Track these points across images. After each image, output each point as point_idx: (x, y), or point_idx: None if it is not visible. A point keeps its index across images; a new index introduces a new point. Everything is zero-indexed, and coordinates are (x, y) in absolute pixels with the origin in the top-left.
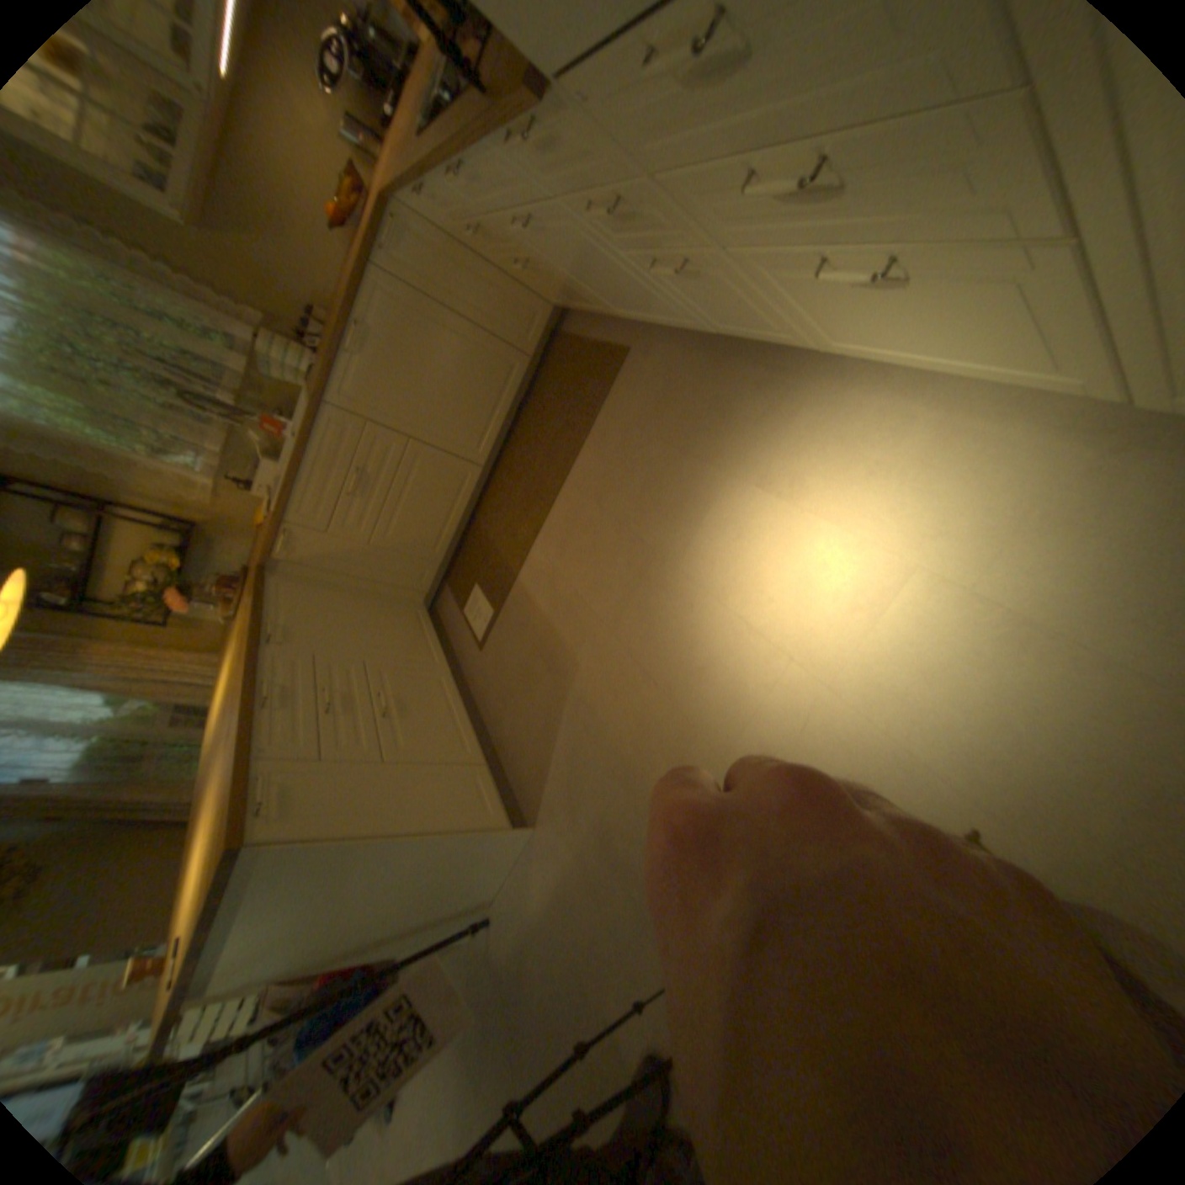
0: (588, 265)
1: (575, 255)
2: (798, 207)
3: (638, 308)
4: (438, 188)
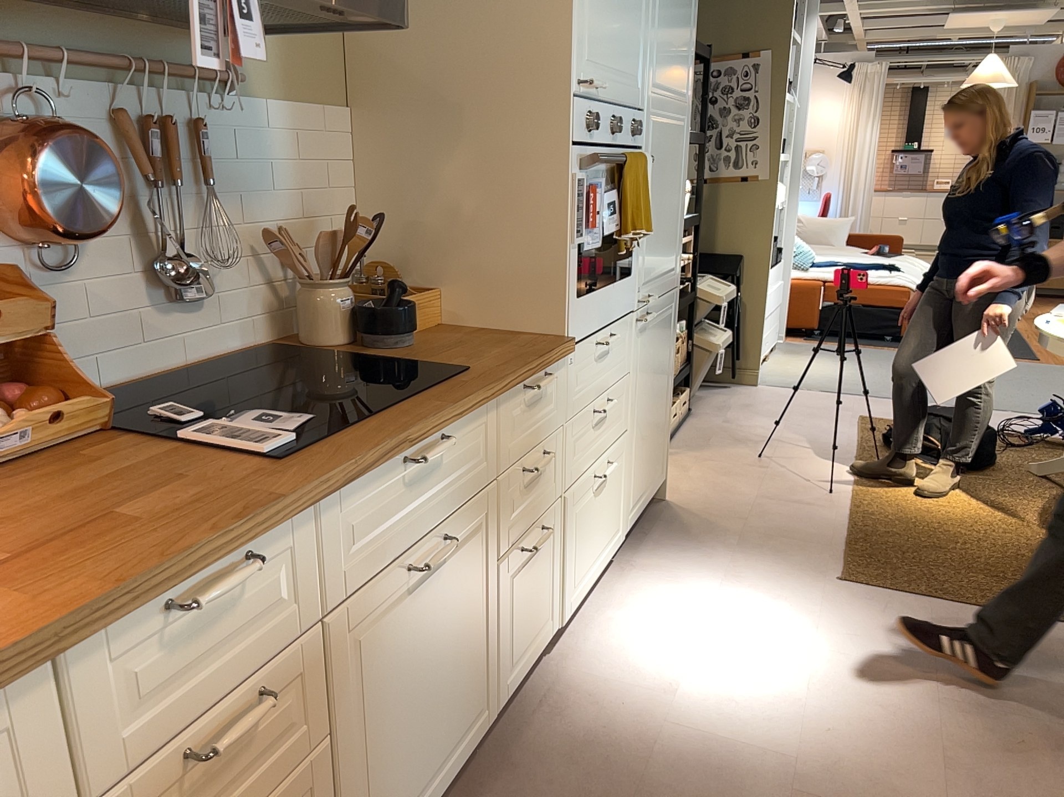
0: (426, 669)
1: (426, 646)
2: (595, 438)
3: (415, 795)
4: (272, 569)
